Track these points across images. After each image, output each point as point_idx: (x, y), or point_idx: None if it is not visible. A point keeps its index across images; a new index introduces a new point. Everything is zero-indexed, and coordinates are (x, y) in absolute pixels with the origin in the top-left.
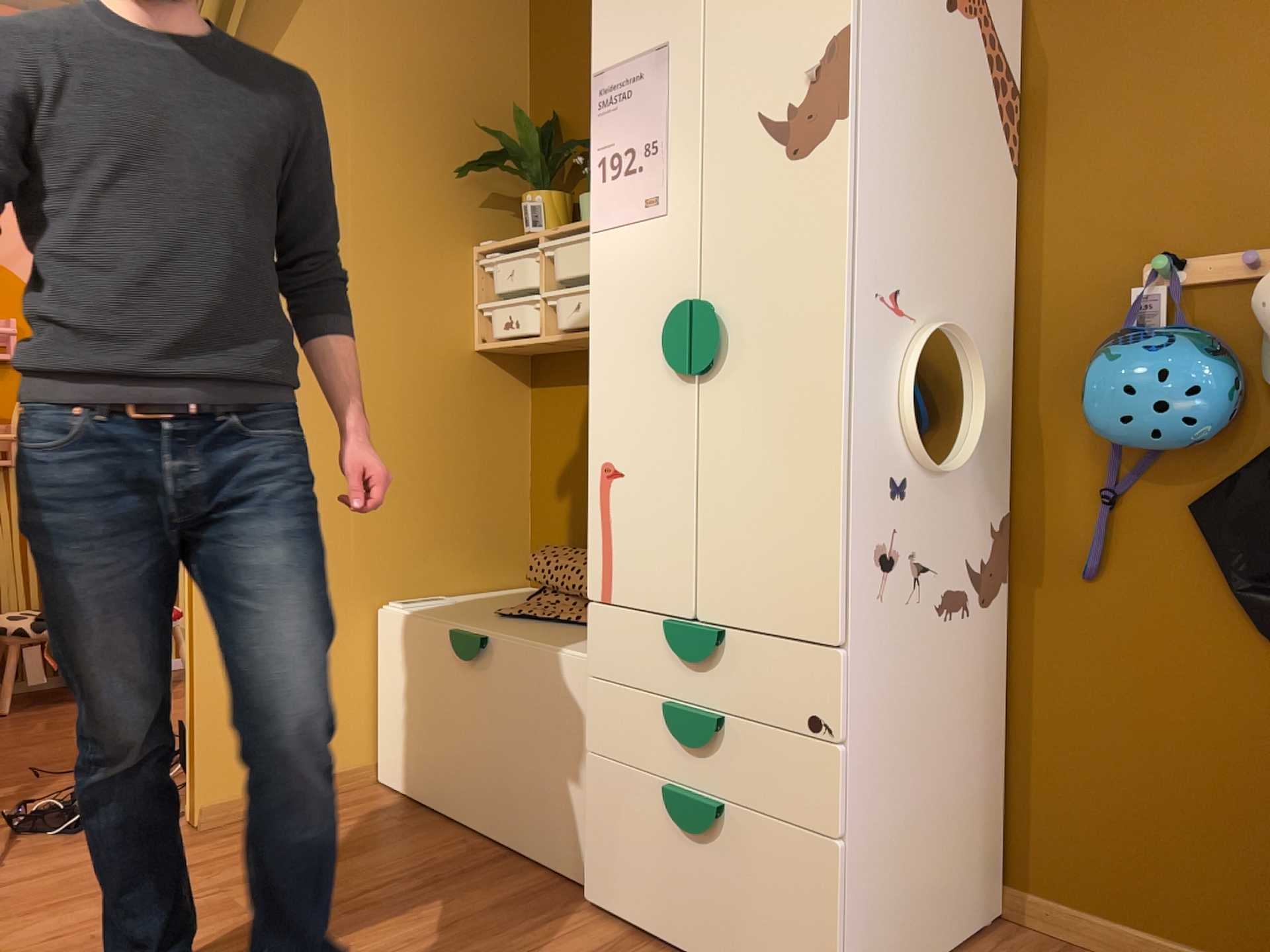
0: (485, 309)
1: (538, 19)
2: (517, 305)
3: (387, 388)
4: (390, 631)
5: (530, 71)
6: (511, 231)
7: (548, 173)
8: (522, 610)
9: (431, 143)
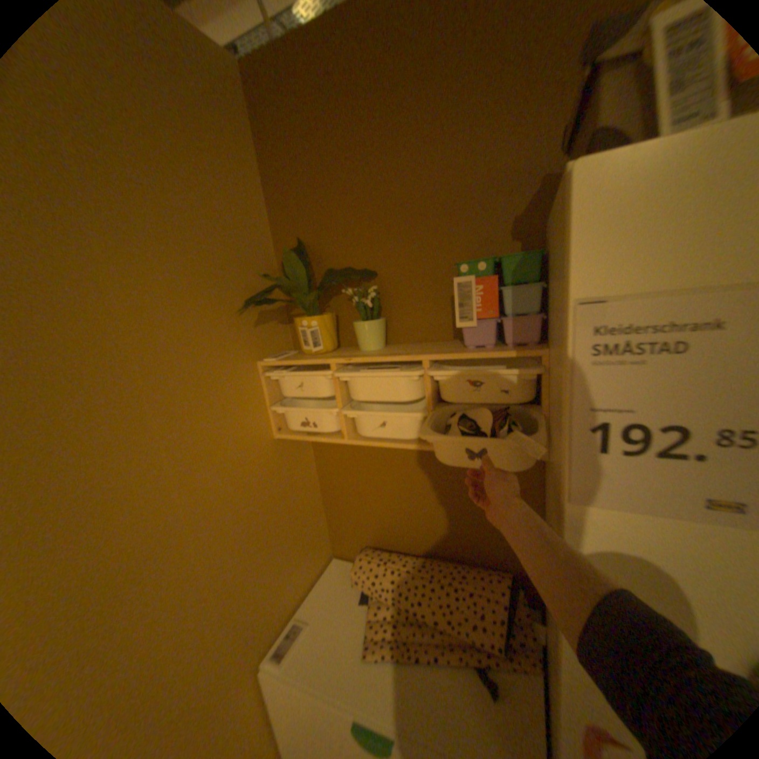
0: (276, 405)
1: (264, 150)
2: (313, 411)
3: (222, 514)
4: (276, 689)
5: (264, 198)
6: (279, 335)
7: (317, 300)
8: (384, 652)
9: (203, 284)
